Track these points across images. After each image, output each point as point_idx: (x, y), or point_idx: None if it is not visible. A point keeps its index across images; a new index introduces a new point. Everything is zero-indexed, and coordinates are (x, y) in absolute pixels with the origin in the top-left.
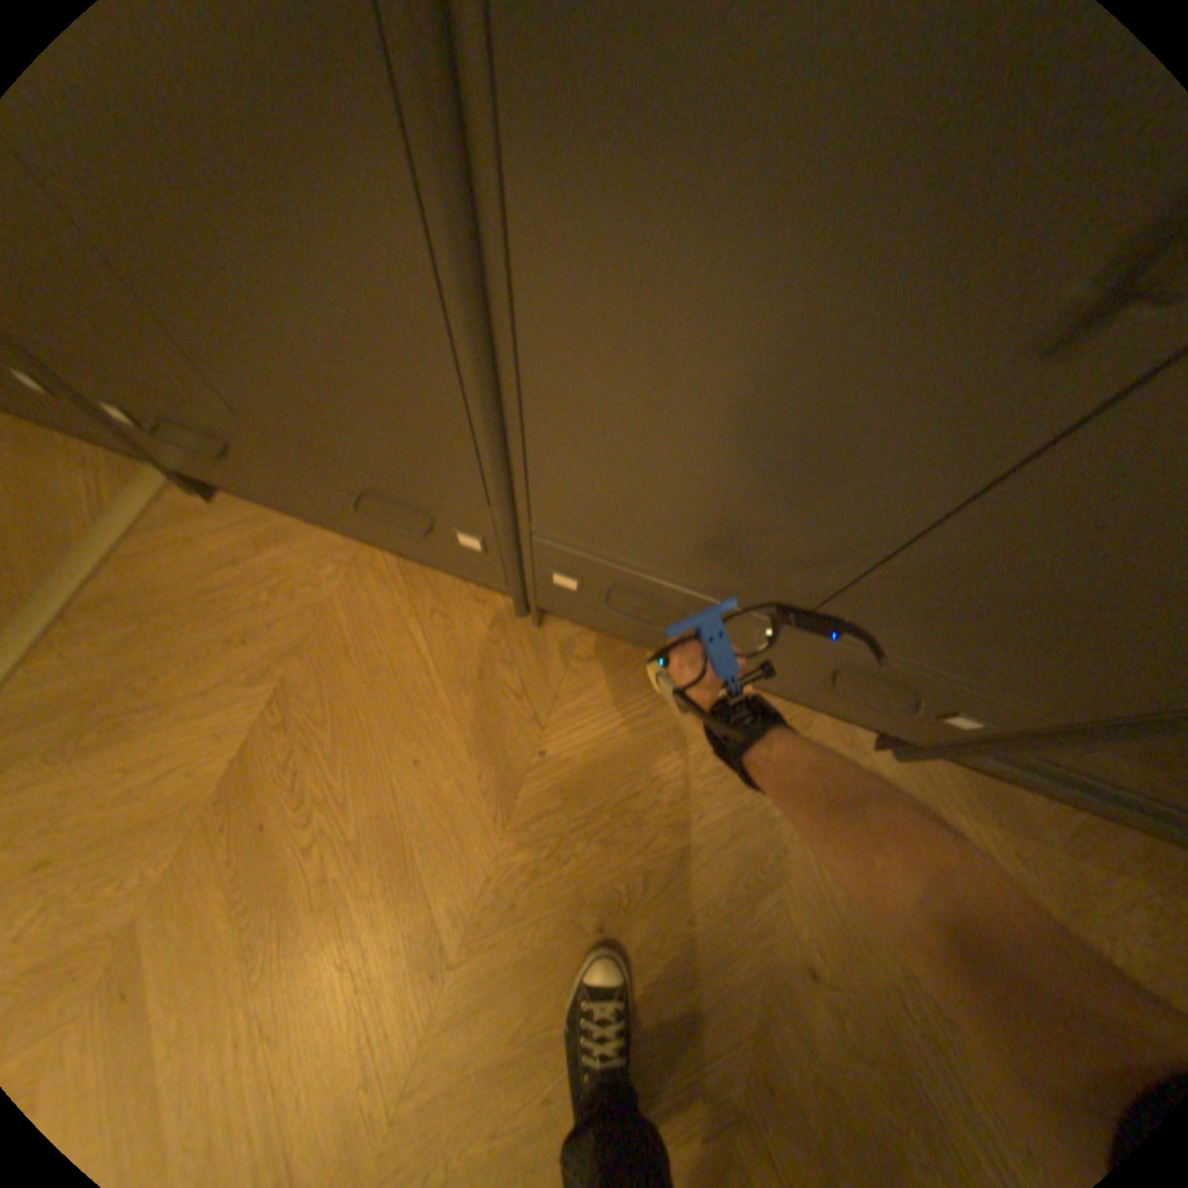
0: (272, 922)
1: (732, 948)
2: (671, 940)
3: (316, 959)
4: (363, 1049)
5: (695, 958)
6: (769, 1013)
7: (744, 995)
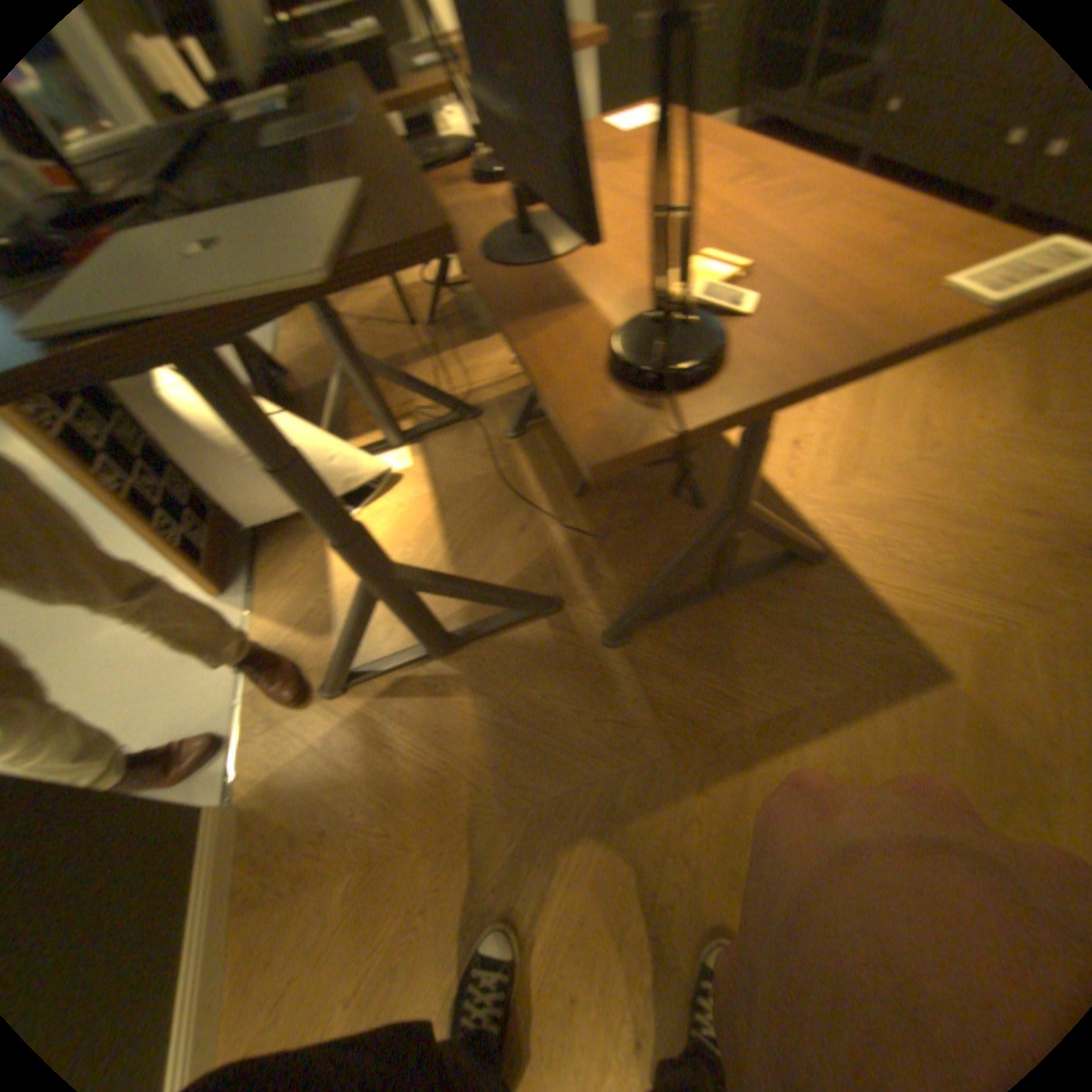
0: (957, 362)
1: None
2: None
3: (975, 379)
4: (986, 411)
5: None
6: None
7: None
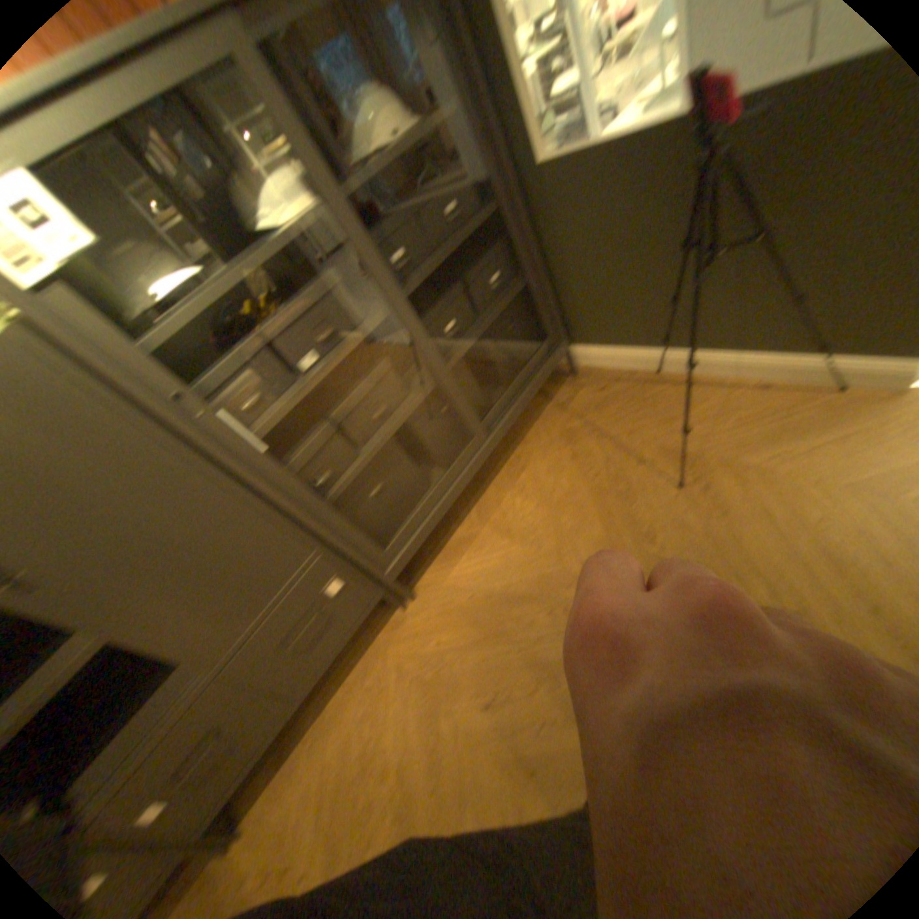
0: None
1: (461, 758)
2: (442, 809)
3: None
4: None
5: (457, 793)
6: (500, 746)
7: (486, 762)
